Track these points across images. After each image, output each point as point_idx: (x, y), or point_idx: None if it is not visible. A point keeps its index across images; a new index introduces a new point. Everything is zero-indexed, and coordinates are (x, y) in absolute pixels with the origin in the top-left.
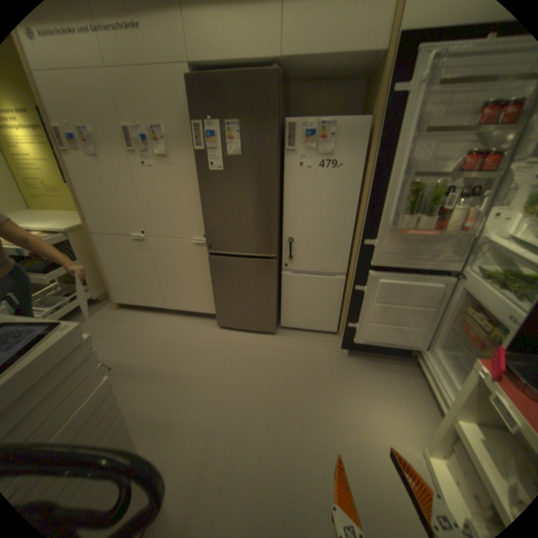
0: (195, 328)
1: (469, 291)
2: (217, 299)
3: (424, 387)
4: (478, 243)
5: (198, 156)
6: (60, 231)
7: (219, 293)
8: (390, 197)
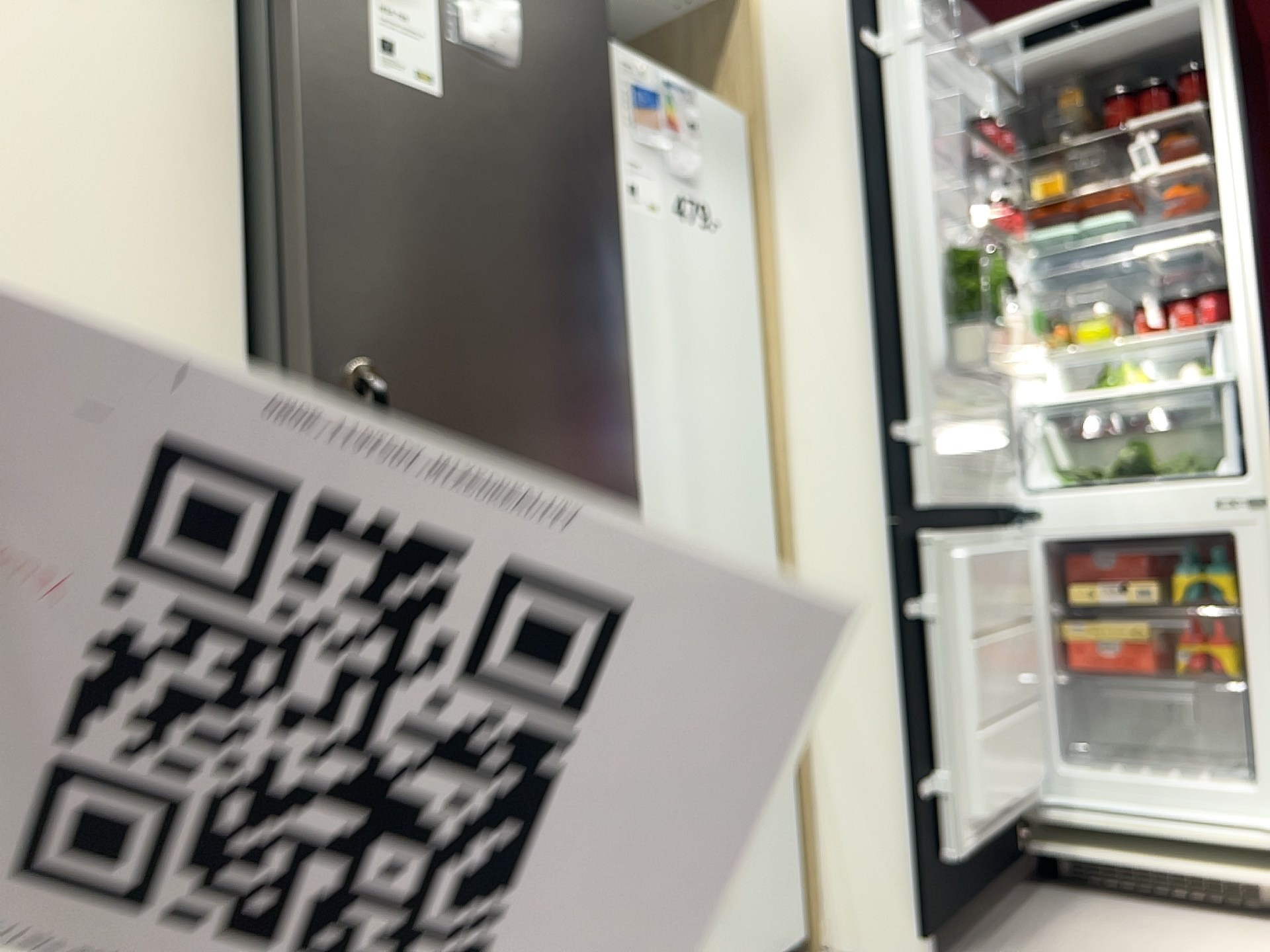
0: None
1: (1049, 550)
2: None
3: (1125, 902)
4: (1017, 425)
5: None
6: None
7: None
8: (921, 288)
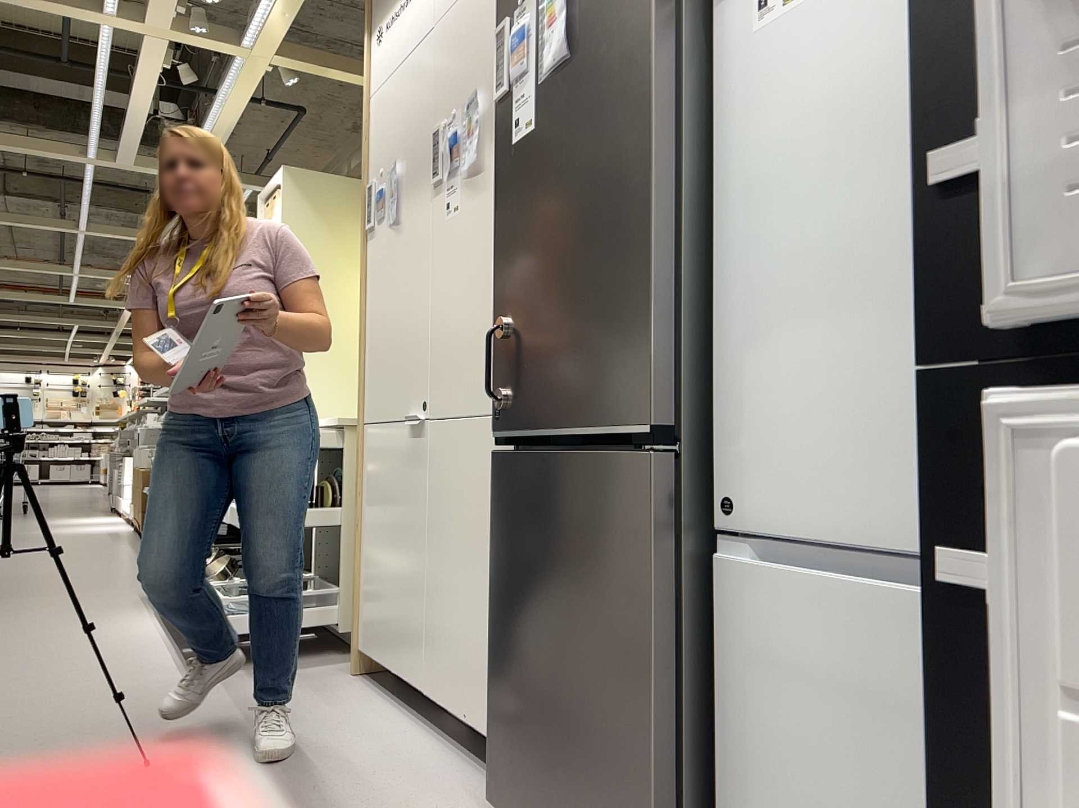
0: (428, 789)
1: None
2: (496, 661)
3: None
4: None
5: (500, 120)
6: (340, 430)
7: (500, 633)
8: None
